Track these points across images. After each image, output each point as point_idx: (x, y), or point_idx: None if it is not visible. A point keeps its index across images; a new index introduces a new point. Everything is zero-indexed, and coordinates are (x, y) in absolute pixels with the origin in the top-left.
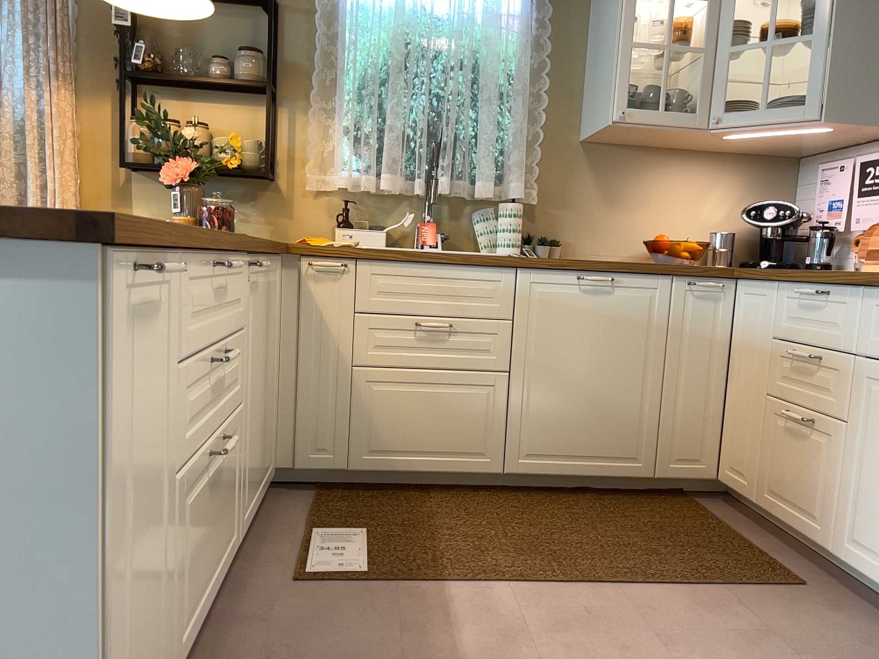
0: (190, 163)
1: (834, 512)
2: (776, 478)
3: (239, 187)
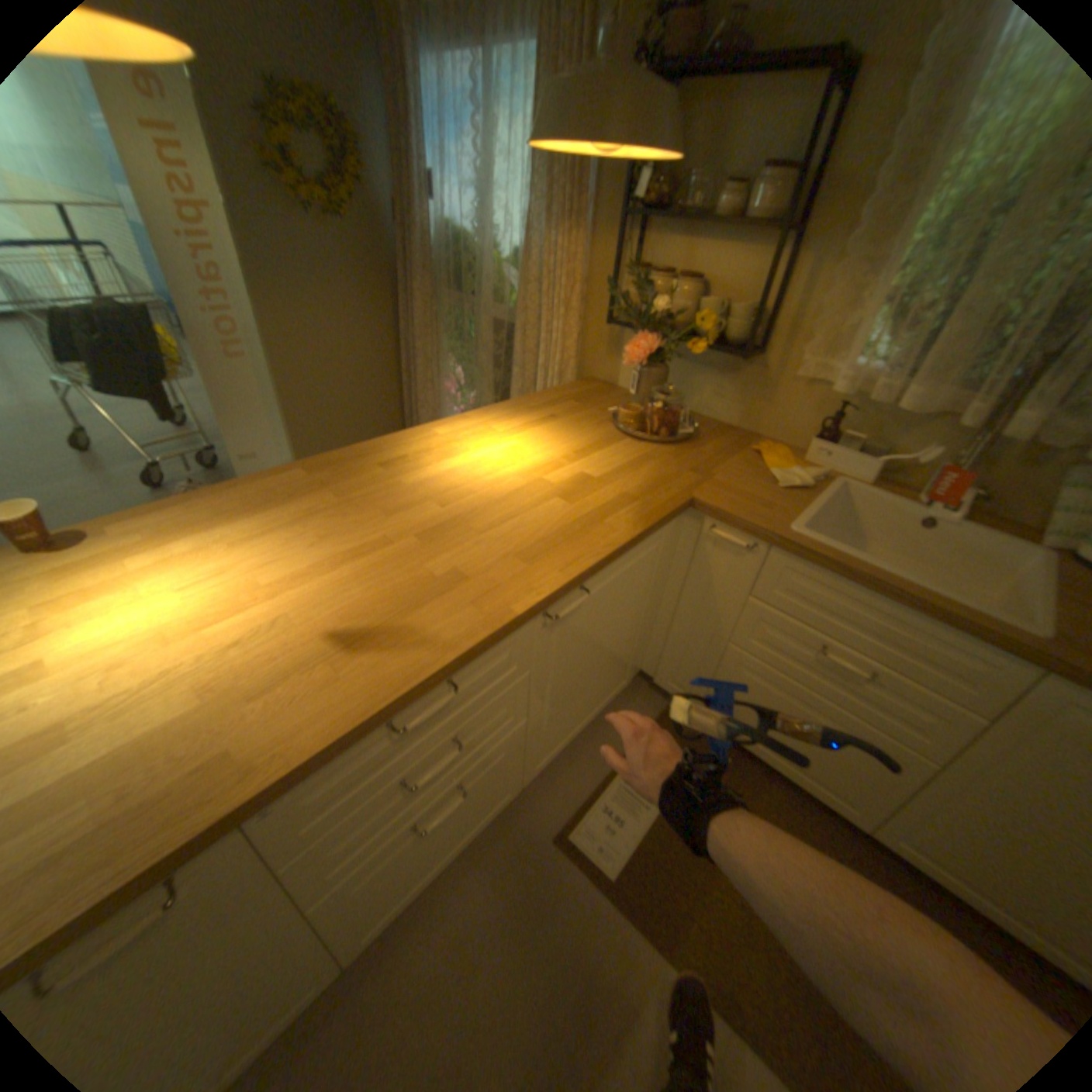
0: (653, 341)
1: None
2: None
3: (721, 353)
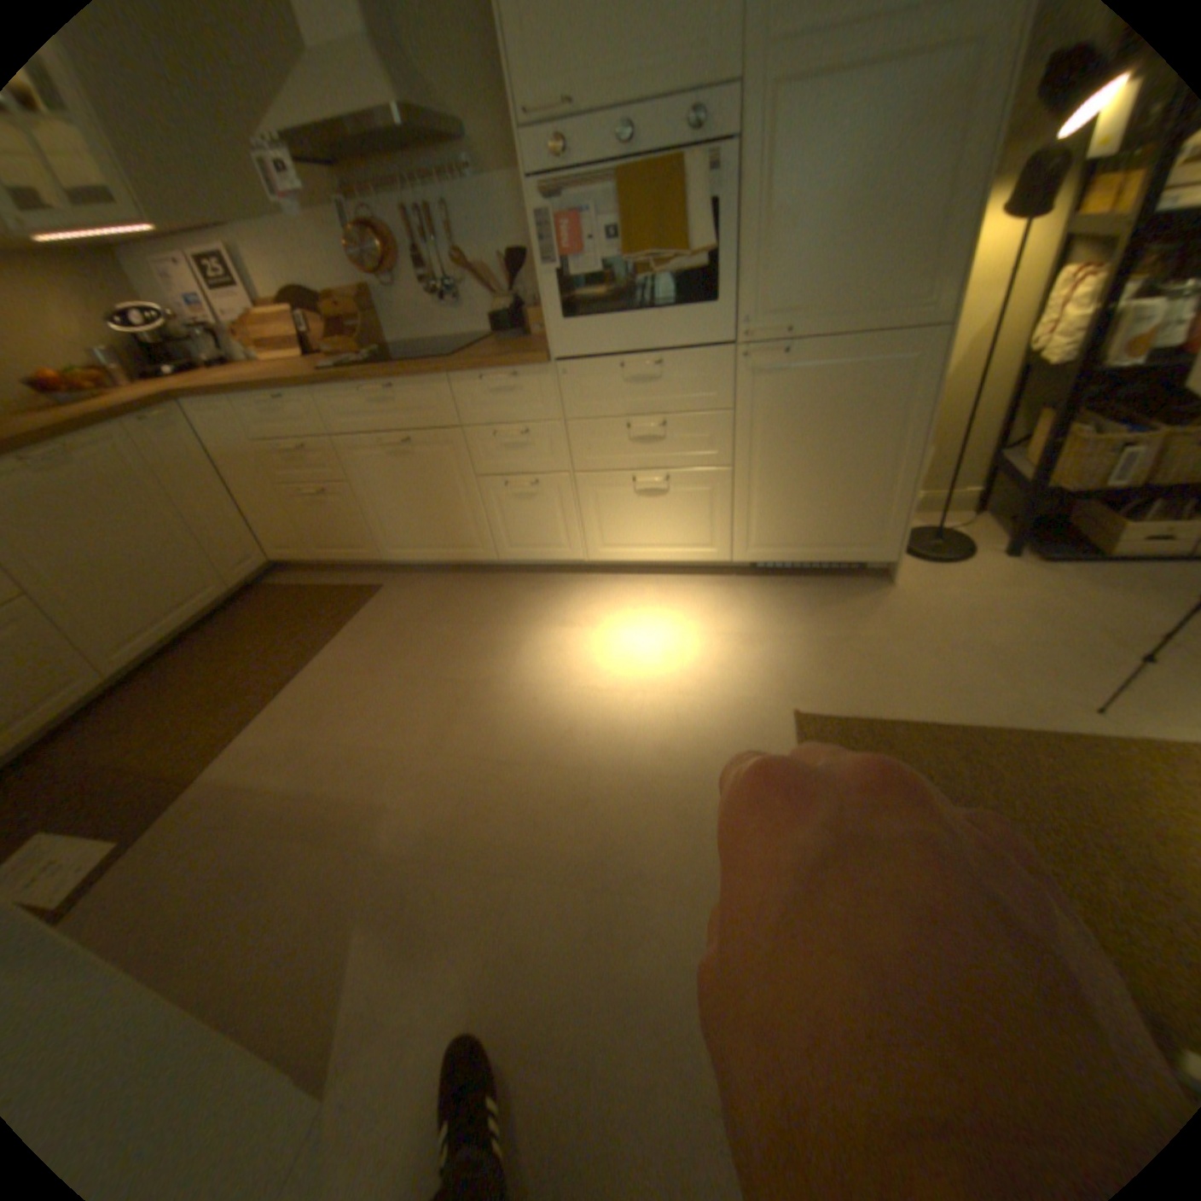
0: None
1: (369, 537)
2: (318, 537)
3: None
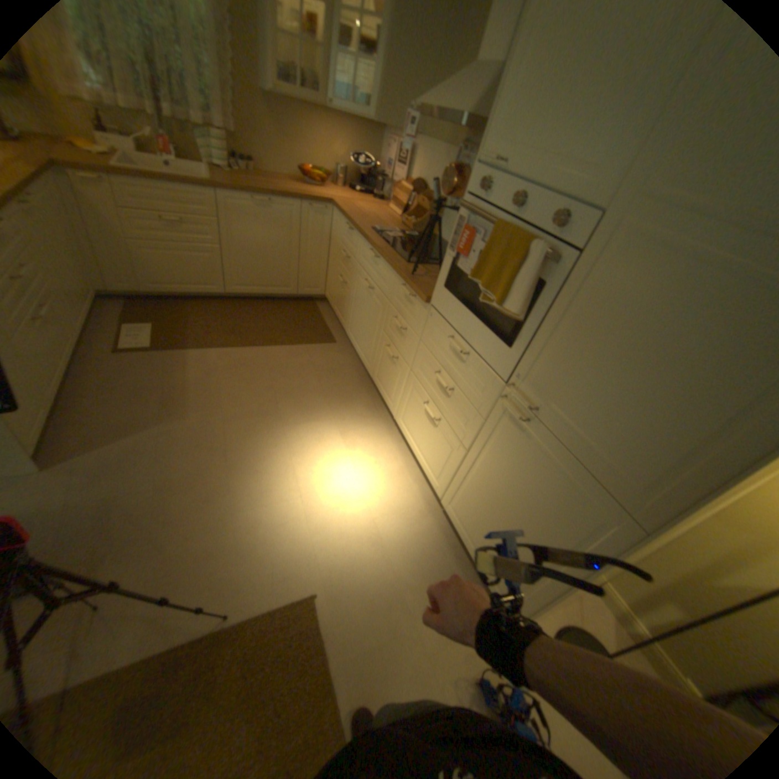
0: None
1: (346, 319)
2: (336, 302)
3: None
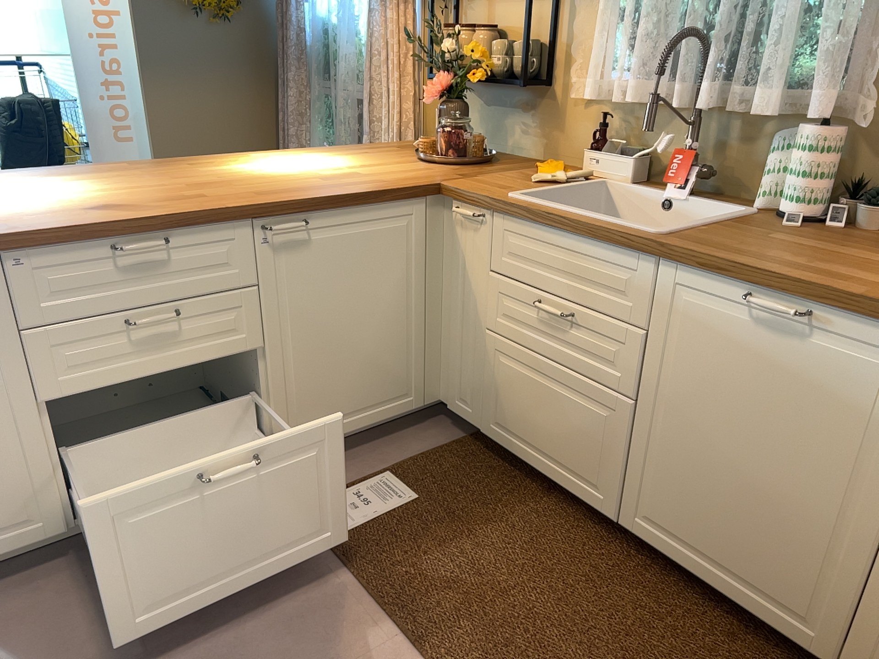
0: (445, 79)
1: None
2: None
3: (521, 94)
